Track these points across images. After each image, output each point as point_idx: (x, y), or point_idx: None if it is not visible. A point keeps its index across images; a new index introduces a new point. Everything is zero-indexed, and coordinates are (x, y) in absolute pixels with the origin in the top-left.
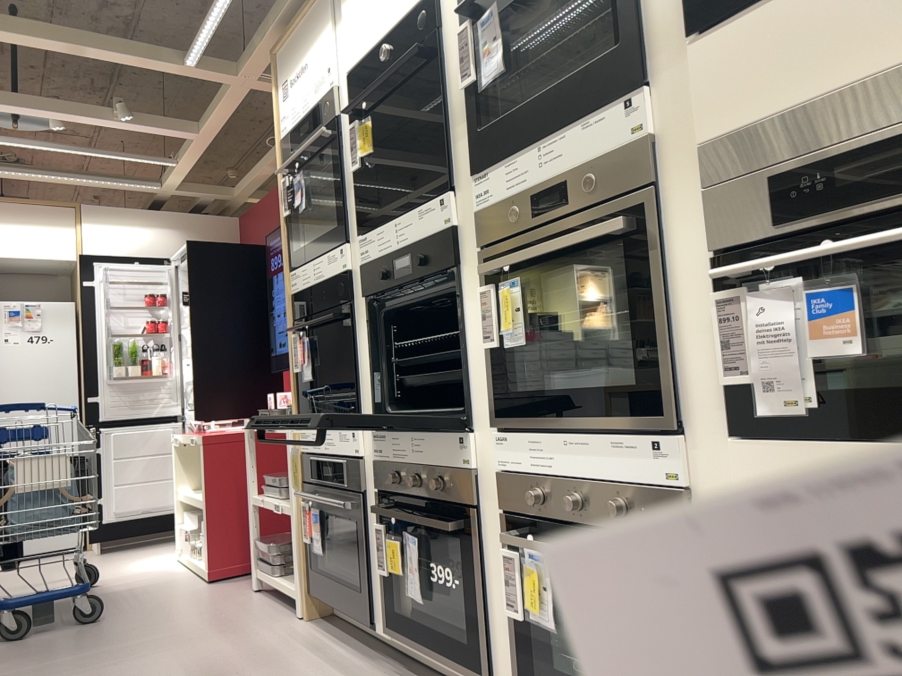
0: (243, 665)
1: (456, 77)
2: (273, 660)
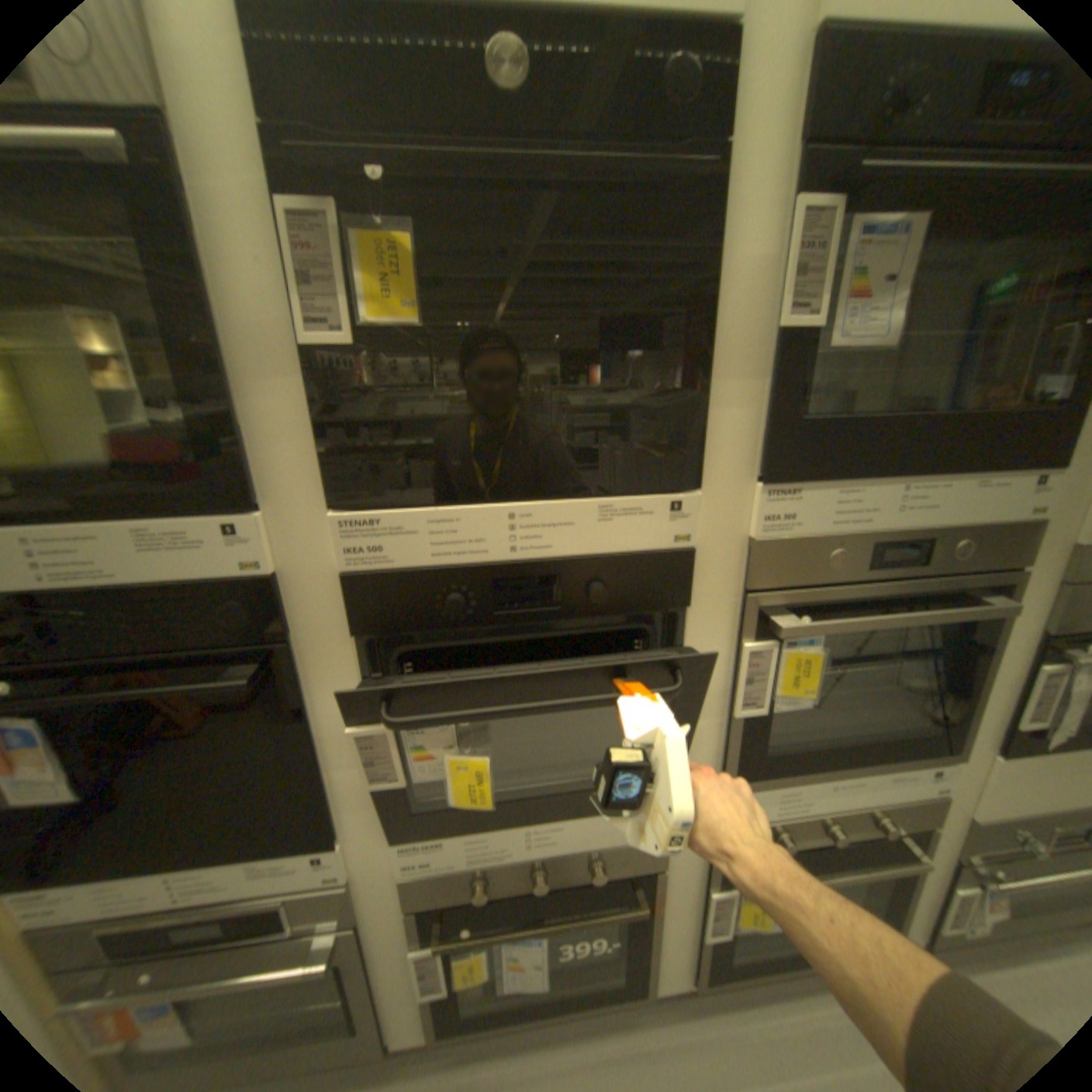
0: None
1: (751, 278)
2: None
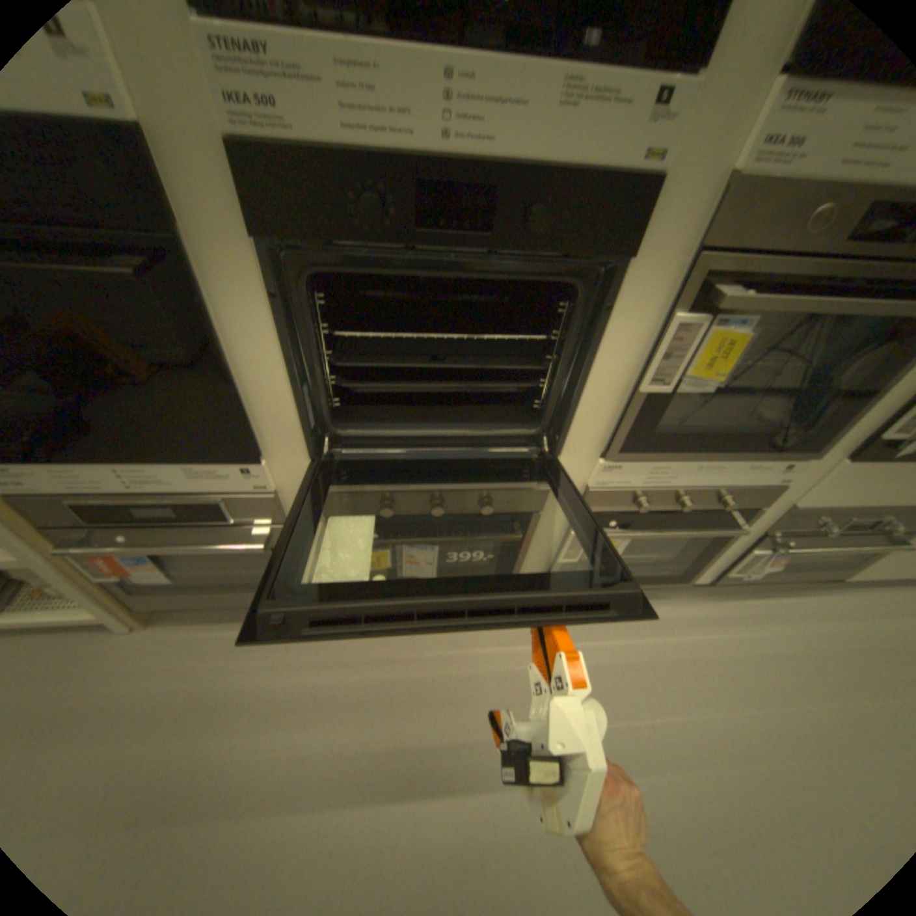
0: (189, 742)
1: None
2: (212, 705)
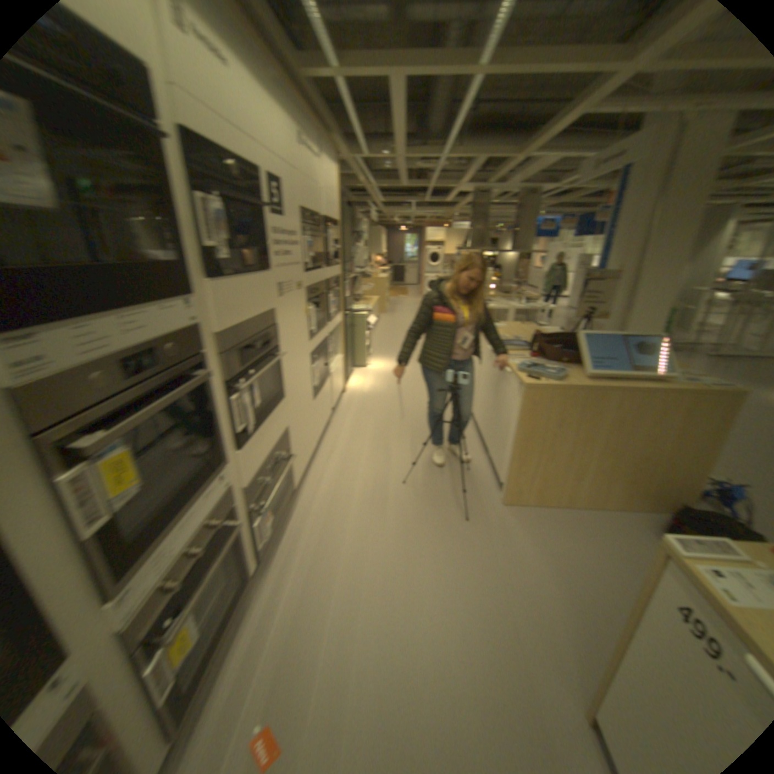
0: None
1: None
2: None
